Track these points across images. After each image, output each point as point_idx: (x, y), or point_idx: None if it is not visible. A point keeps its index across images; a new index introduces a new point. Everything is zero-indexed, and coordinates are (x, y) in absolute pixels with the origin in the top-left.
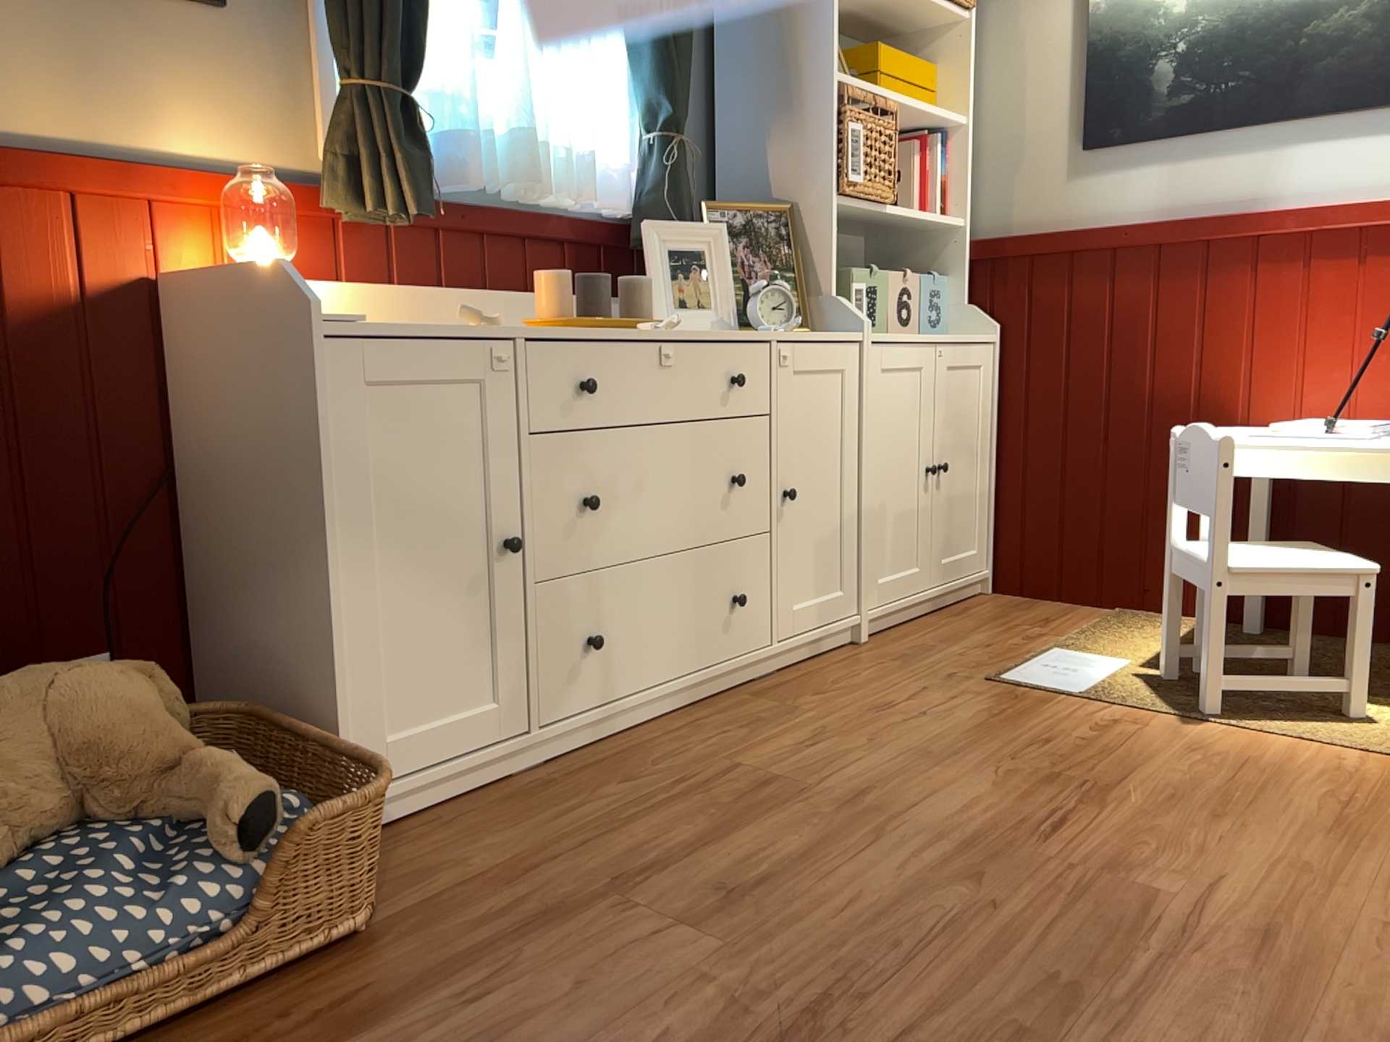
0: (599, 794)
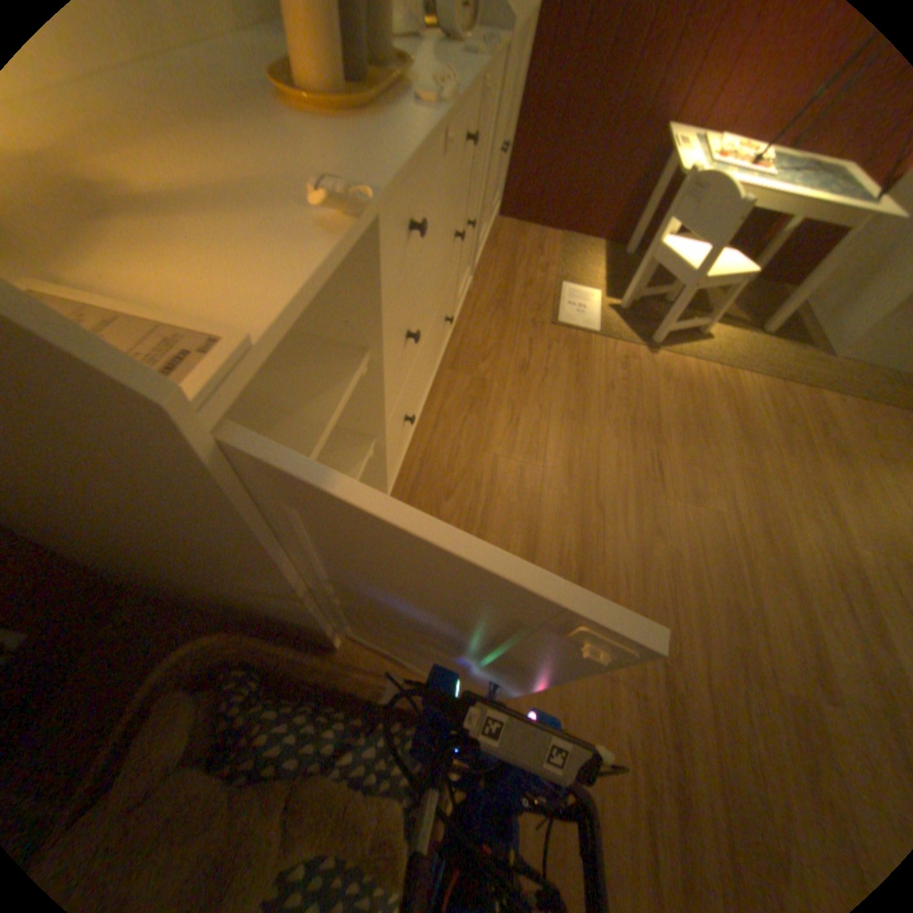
0: (440, 514)
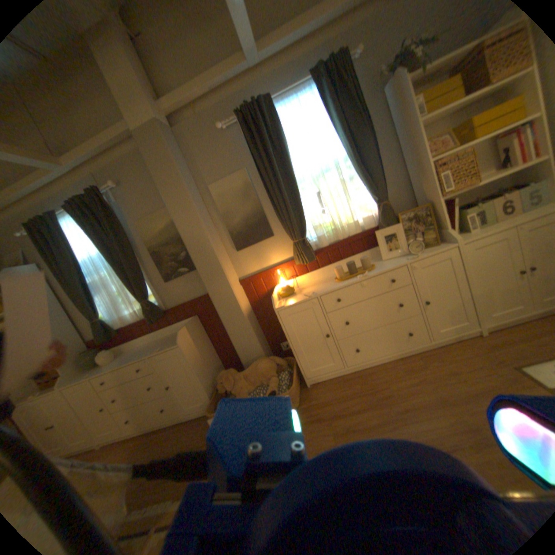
0: (353, 386)
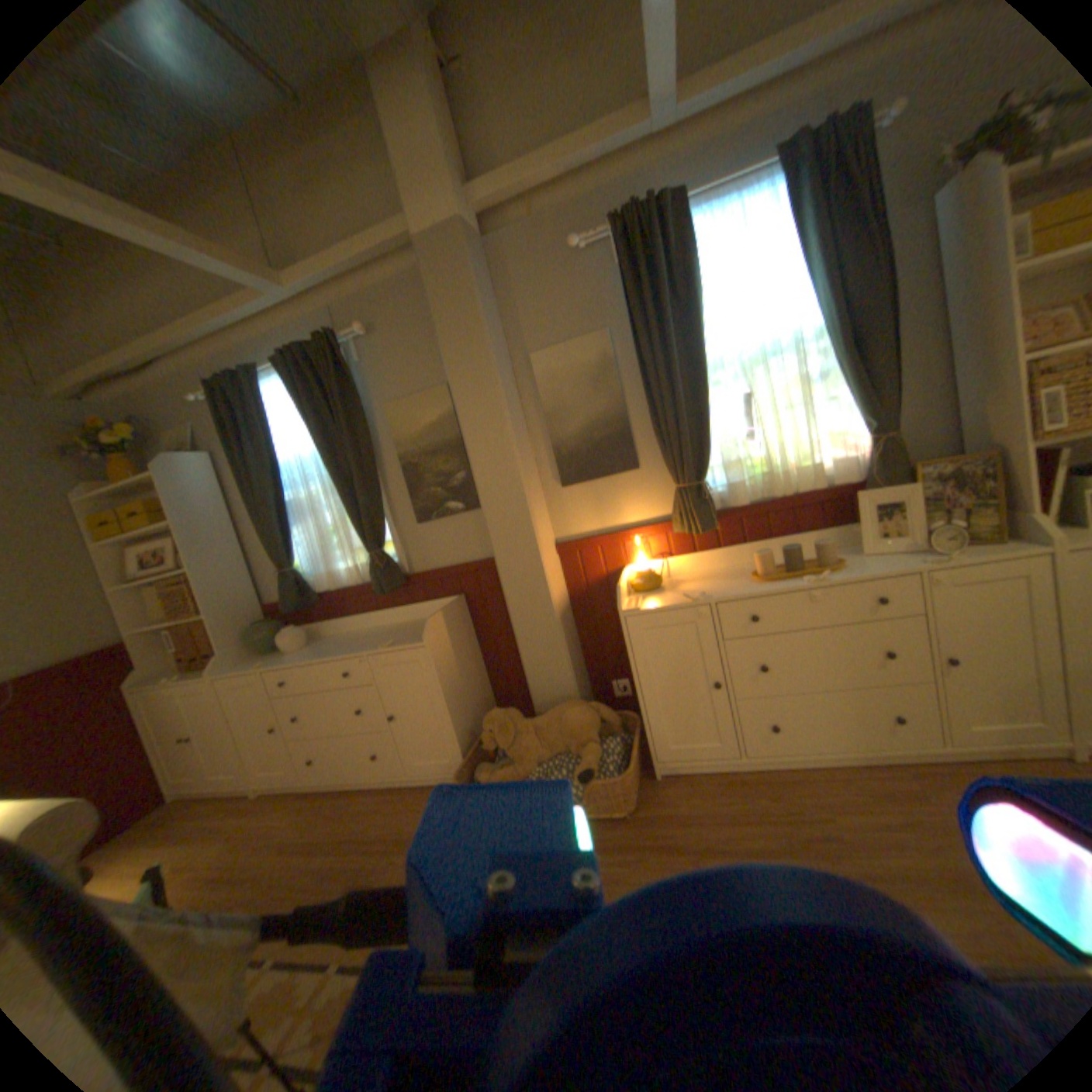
0: (755, 801)
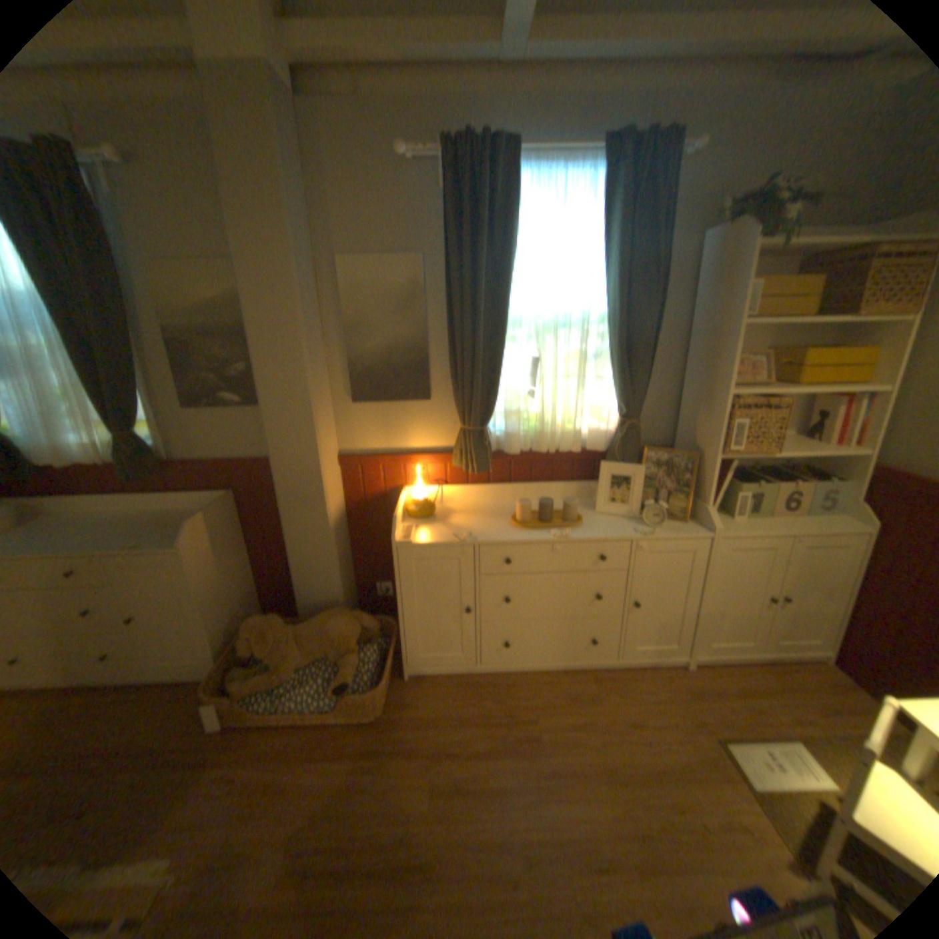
0: (482, 705)
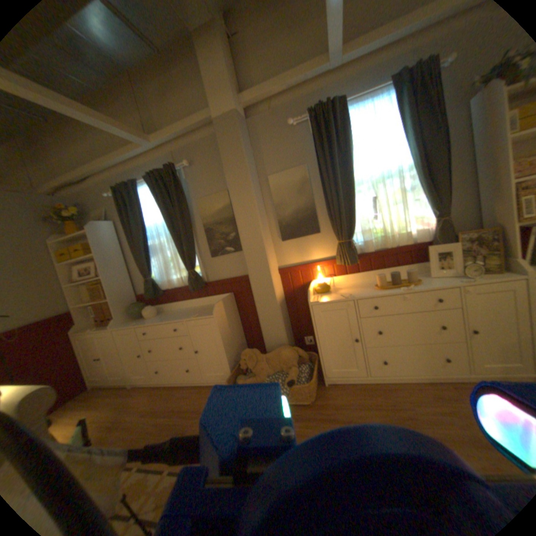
0: (374, 398)
